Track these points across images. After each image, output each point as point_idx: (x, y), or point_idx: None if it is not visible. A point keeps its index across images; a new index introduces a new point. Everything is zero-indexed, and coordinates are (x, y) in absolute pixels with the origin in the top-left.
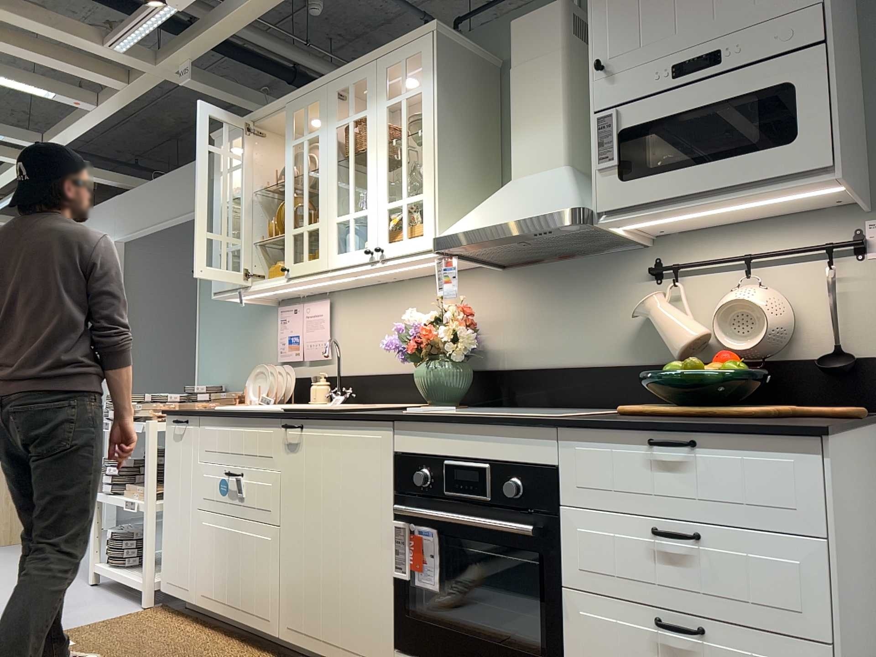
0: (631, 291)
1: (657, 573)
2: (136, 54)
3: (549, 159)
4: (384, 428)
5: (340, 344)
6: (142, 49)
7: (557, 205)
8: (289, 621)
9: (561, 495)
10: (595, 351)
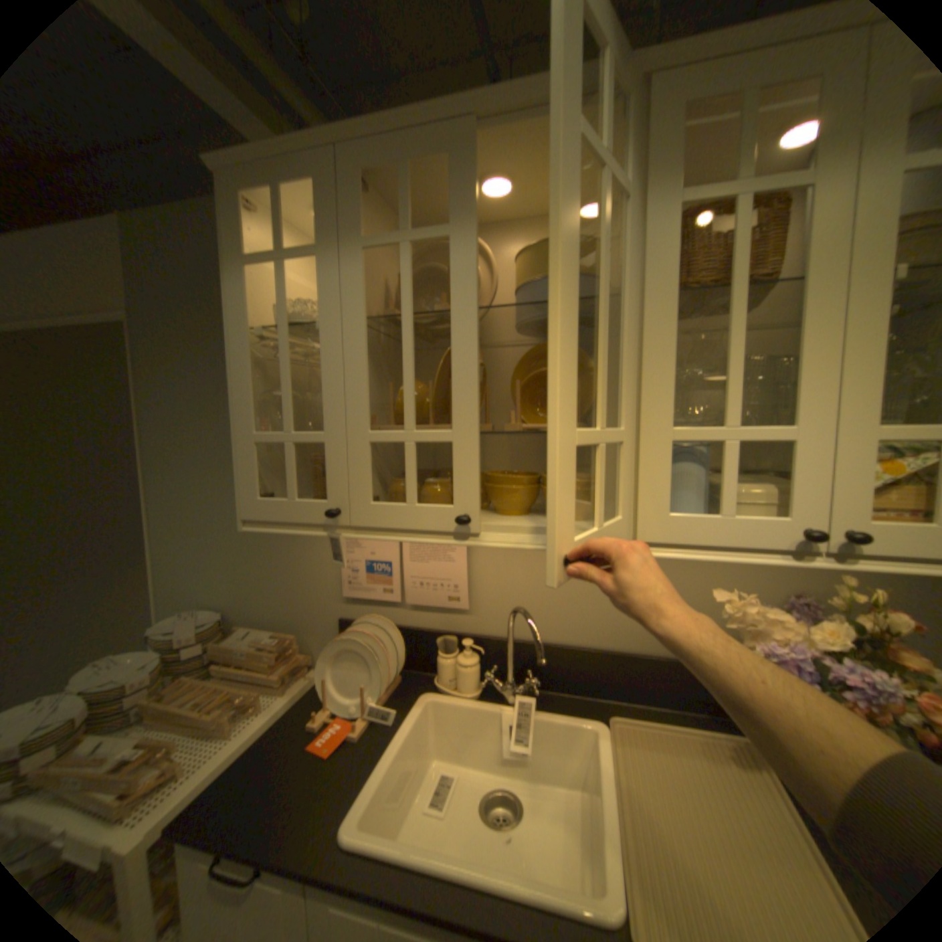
0: None
1: None
2: None
3: None
4: None
5: (488, 589)
6: None
7: None
8: None
9: None
10: None
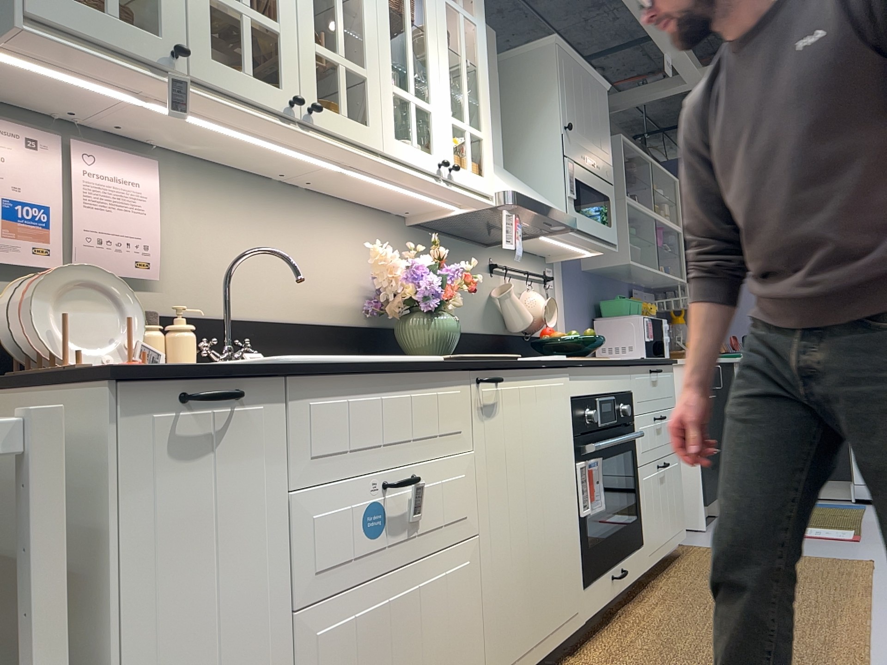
0: (483, 277)
1: (657, 440)
2: None
3: (498, 157)
4: (566, 374)
5: (176, 256)
6: None
7: (561, 209)
8: (501, 660)
9: (634, 408)
10: (468, 320)
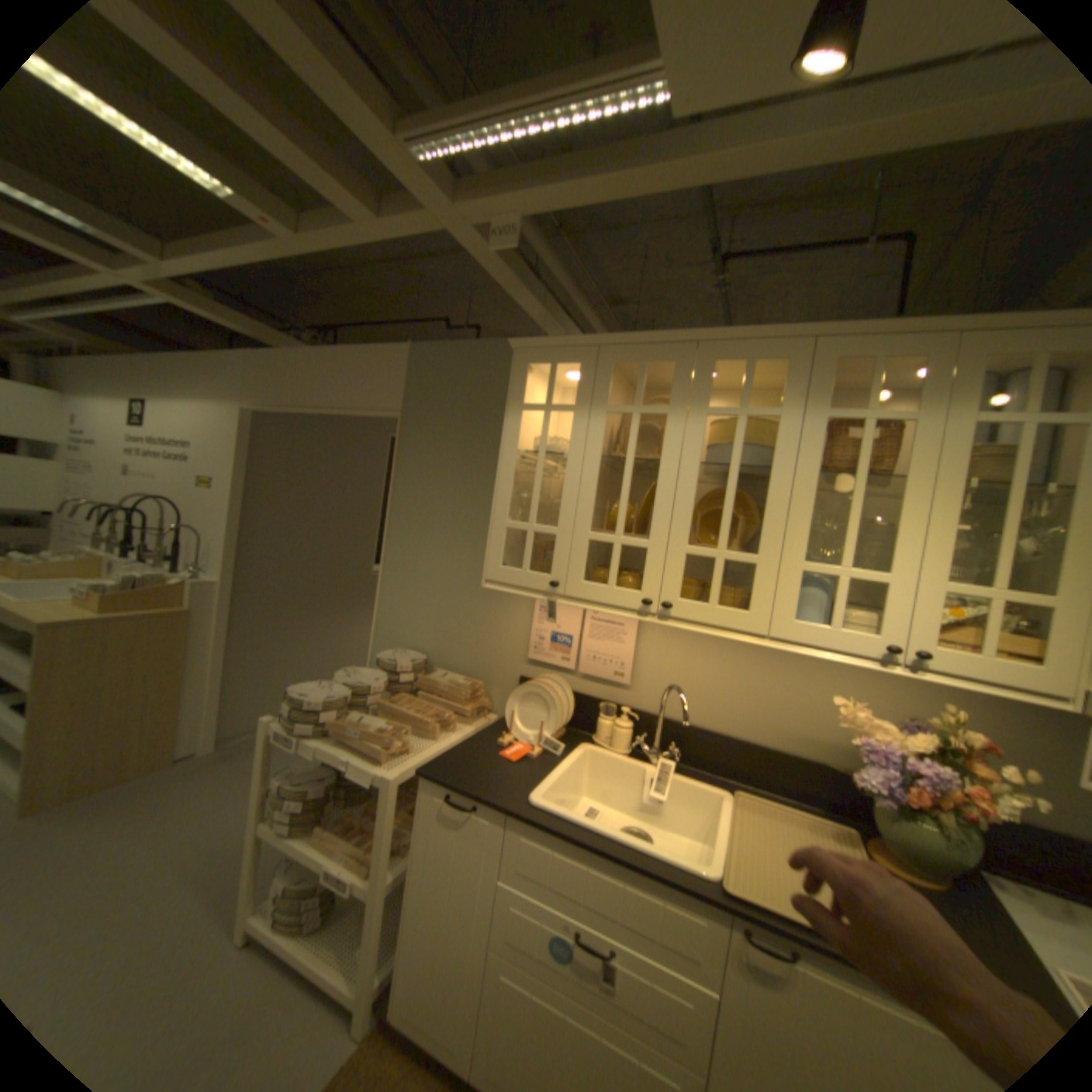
0: None
1: None
2: (432, 167)
3: None
4: None
5: (649, 671)
6: (440, 161)
7: None
8: None
9: None
10: None
